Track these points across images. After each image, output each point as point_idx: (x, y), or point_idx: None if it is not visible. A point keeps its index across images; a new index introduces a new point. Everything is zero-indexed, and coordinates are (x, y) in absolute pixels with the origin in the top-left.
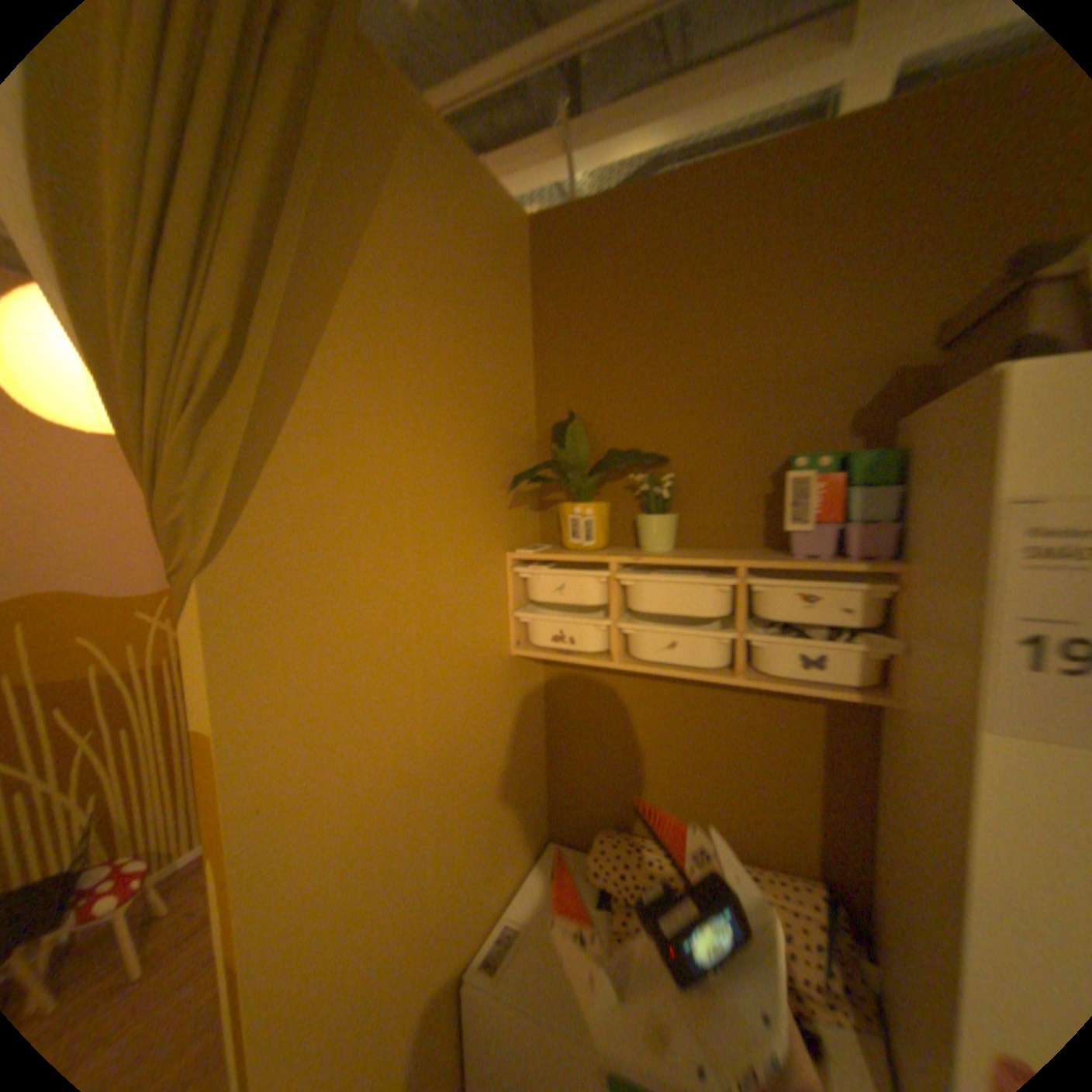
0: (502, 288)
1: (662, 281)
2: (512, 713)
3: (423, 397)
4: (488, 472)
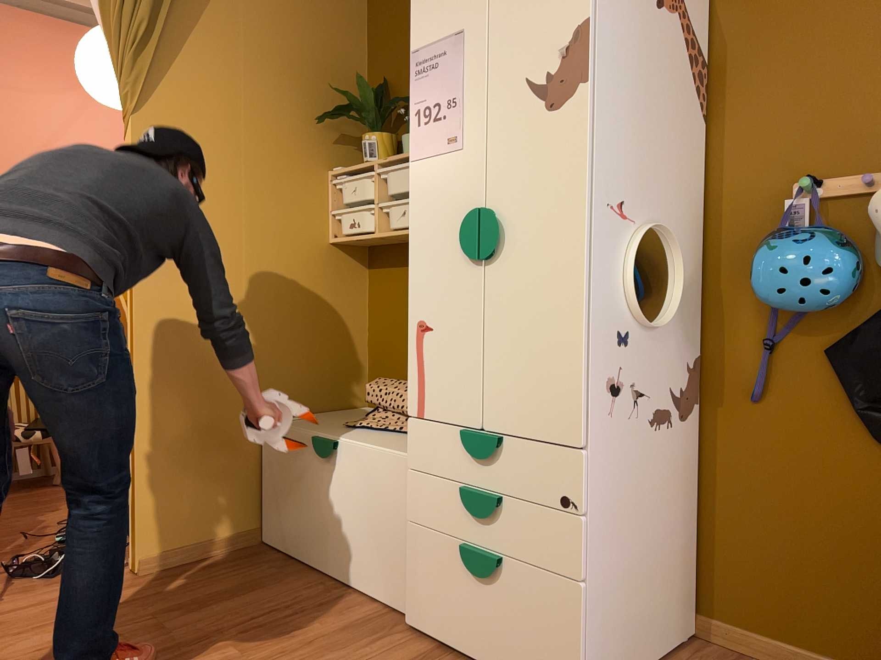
0: (335, 3)
1: None
2: (327, 284)
3: (259, 63)
4: (313, 115)
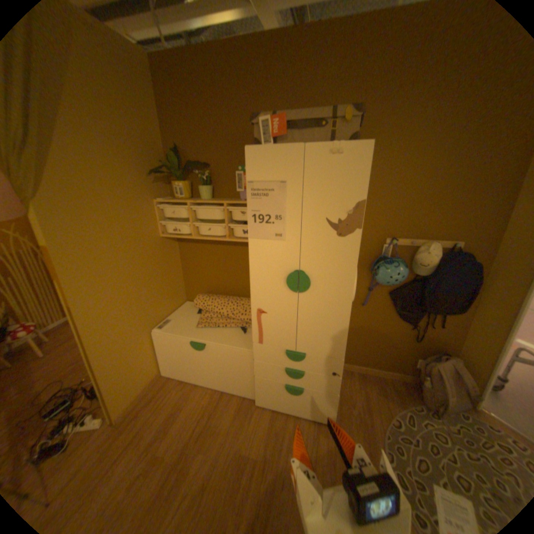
0: (136, 91)
1: (200, 93)
2: (163, 257)
3: (103, 142)
4: (139, 169)
